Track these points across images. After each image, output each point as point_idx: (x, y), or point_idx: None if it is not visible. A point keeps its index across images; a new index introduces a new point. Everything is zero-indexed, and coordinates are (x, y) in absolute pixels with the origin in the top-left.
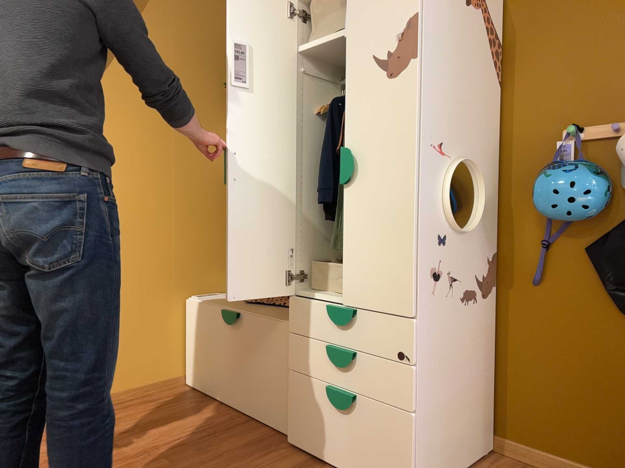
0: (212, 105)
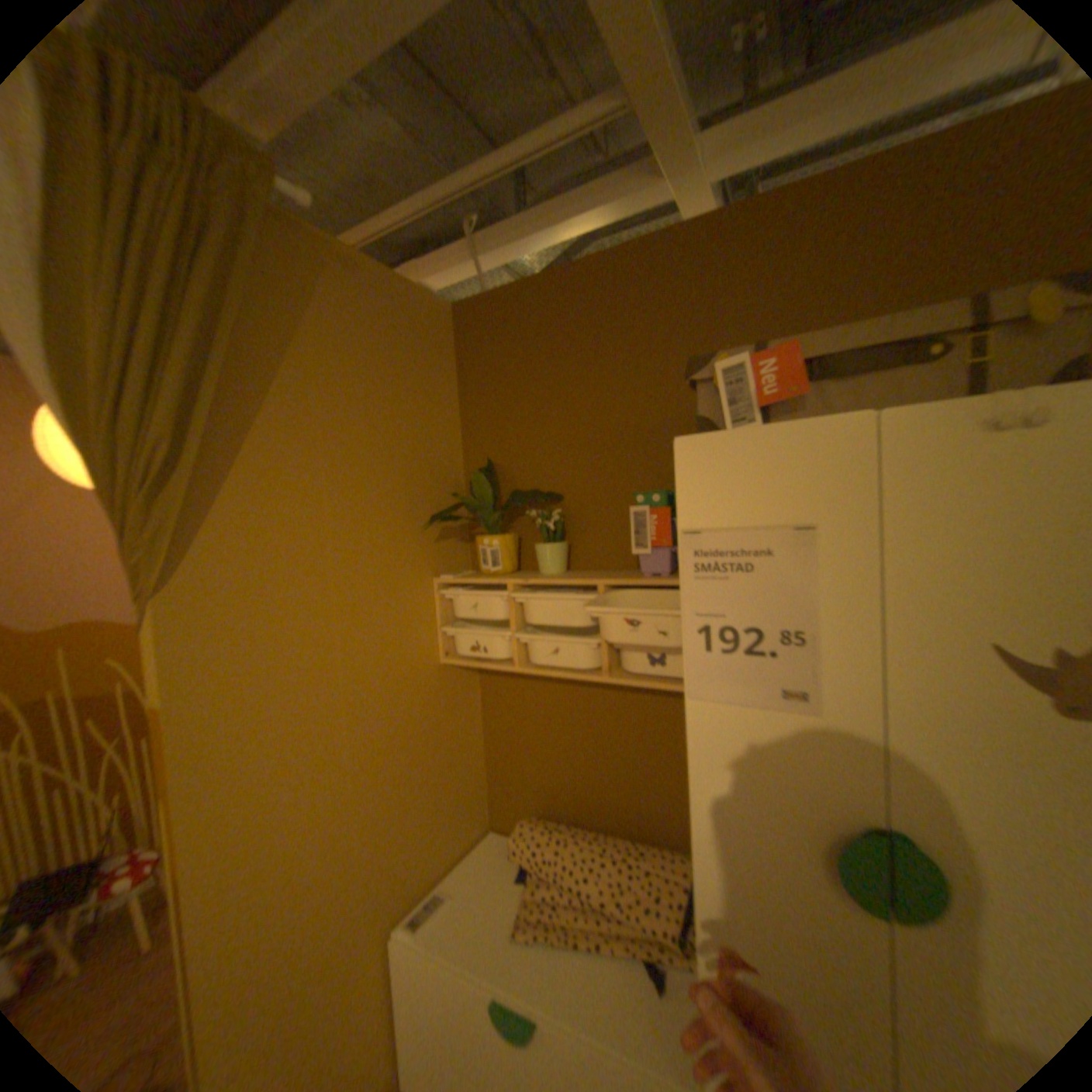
0: (400, 561)
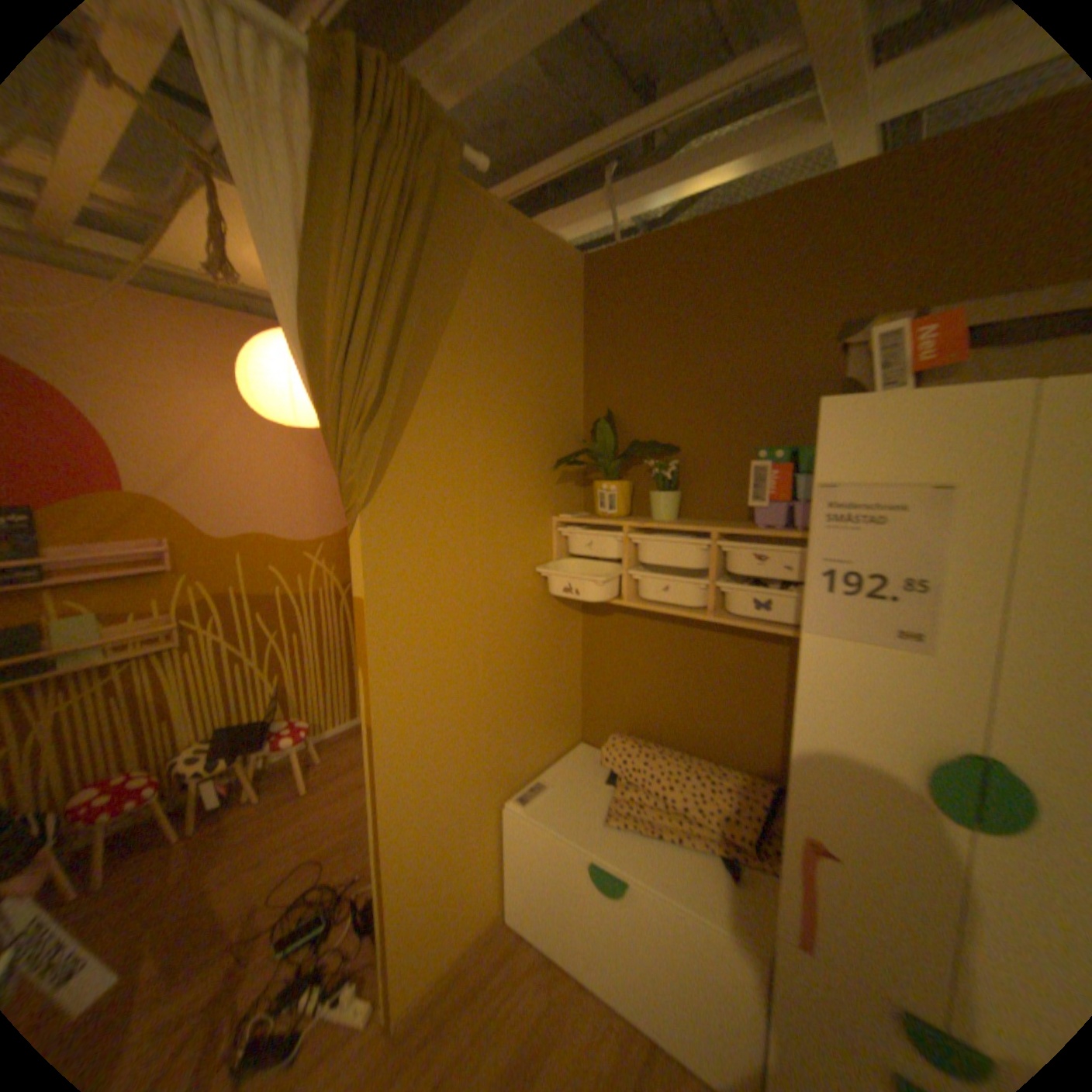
0: (527, 499)
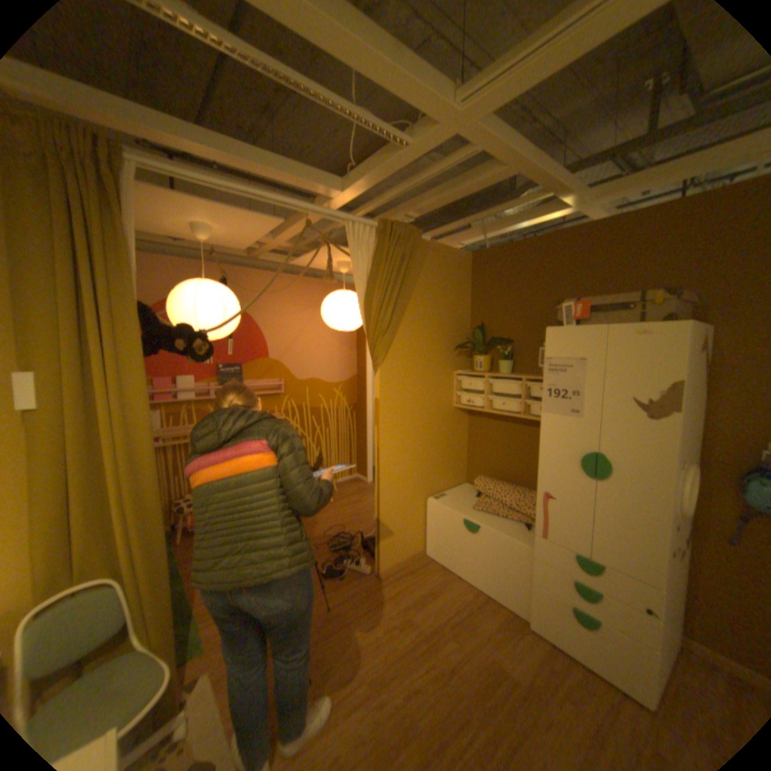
0: (442, 363)
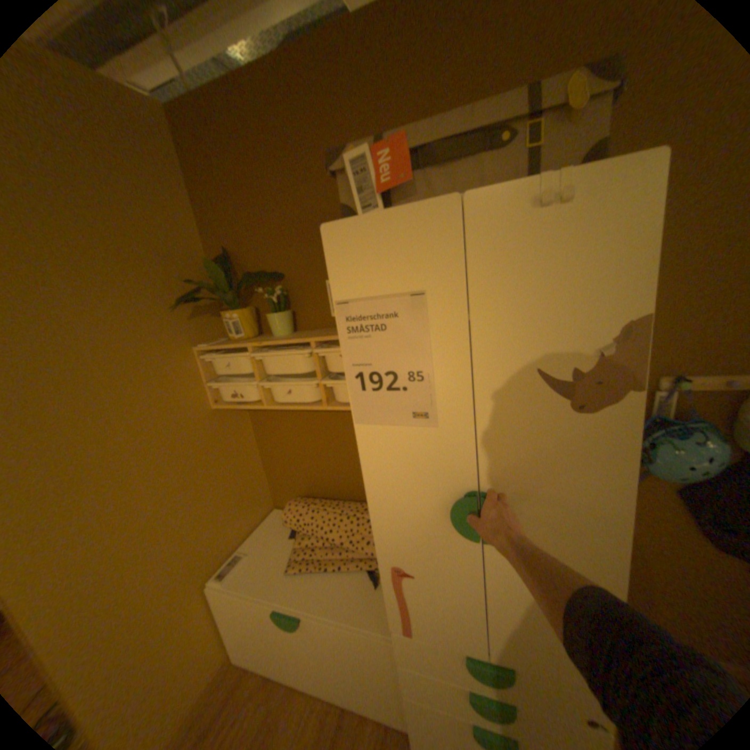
0: (158, 339)
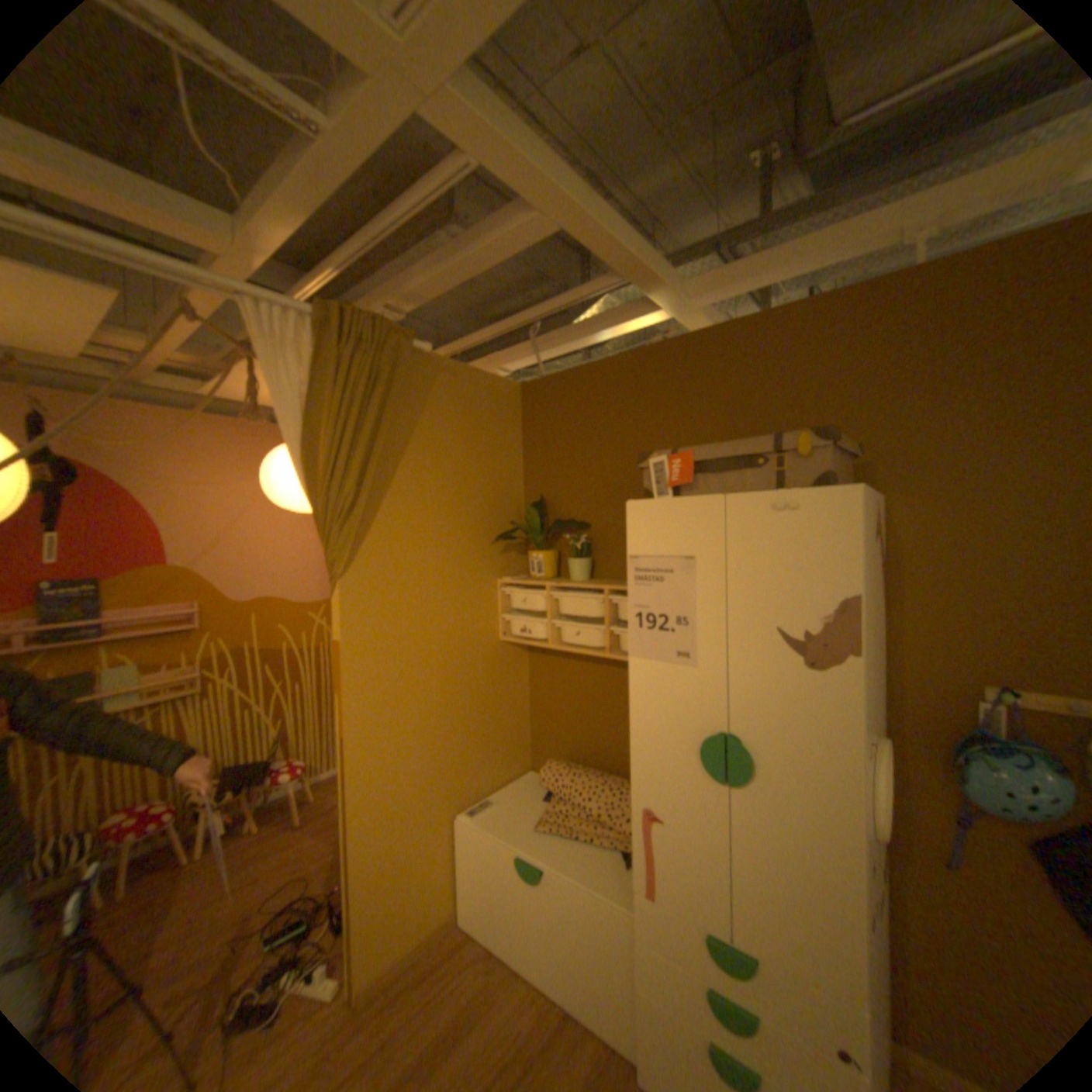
0: (474, 567)
